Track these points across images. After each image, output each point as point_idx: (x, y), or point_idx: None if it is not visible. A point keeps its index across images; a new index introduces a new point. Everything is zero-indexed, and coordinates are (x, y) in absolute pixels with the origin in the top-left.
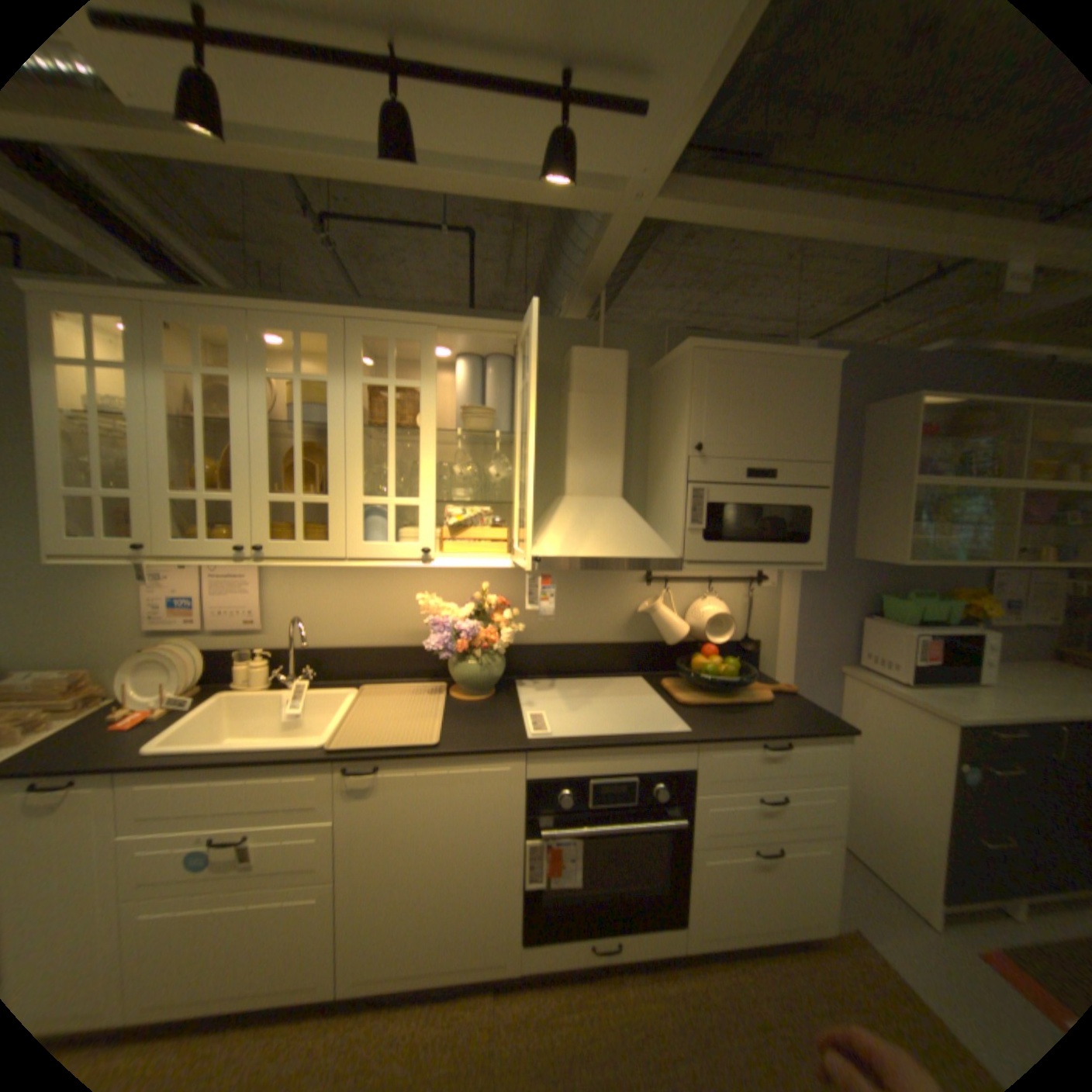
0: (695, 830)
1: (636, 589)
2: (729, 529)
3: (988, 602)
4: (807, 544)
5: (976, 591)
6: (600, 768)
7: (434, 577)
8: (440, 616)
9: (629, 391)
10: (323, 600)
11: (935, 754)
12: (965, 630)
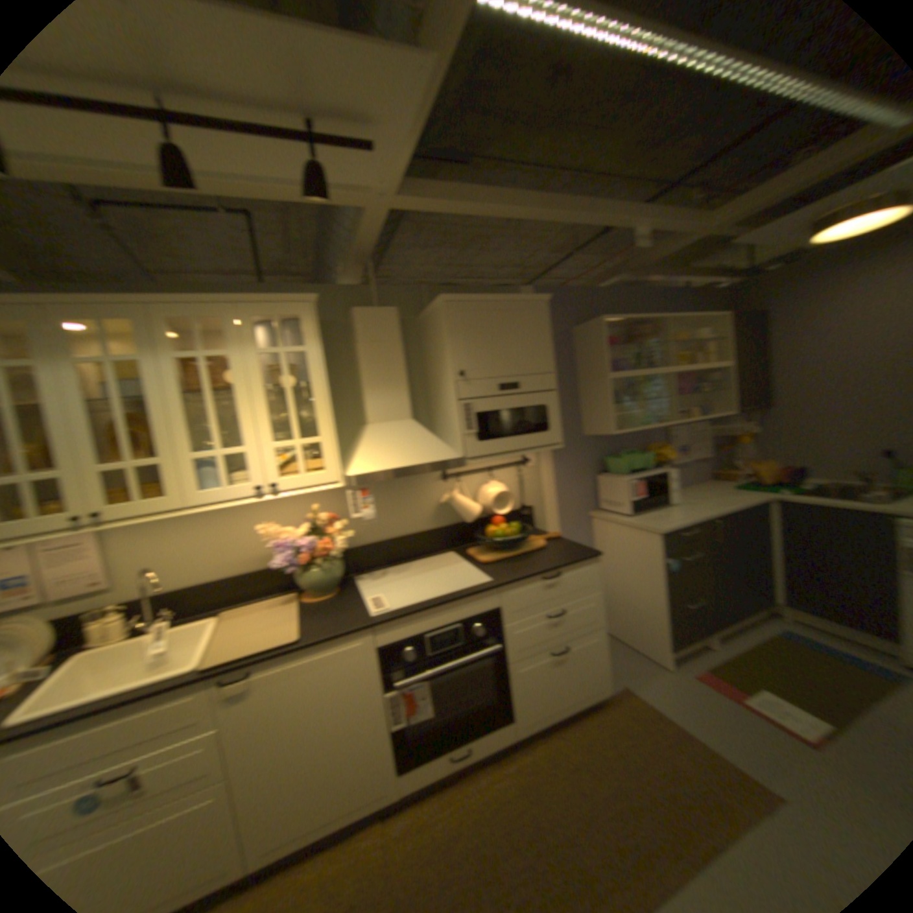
0: (510, 650)
1: (439, 486)
2: (497, 429)
3: (670, 450)
4: (551, 431)
5: (663, 444)
6: (434, 624)
7: (274, 508)
8: (285, 538)
9: (408, 336)
10: (174, 548)
11: (653, 557)
12: (658, 471)
